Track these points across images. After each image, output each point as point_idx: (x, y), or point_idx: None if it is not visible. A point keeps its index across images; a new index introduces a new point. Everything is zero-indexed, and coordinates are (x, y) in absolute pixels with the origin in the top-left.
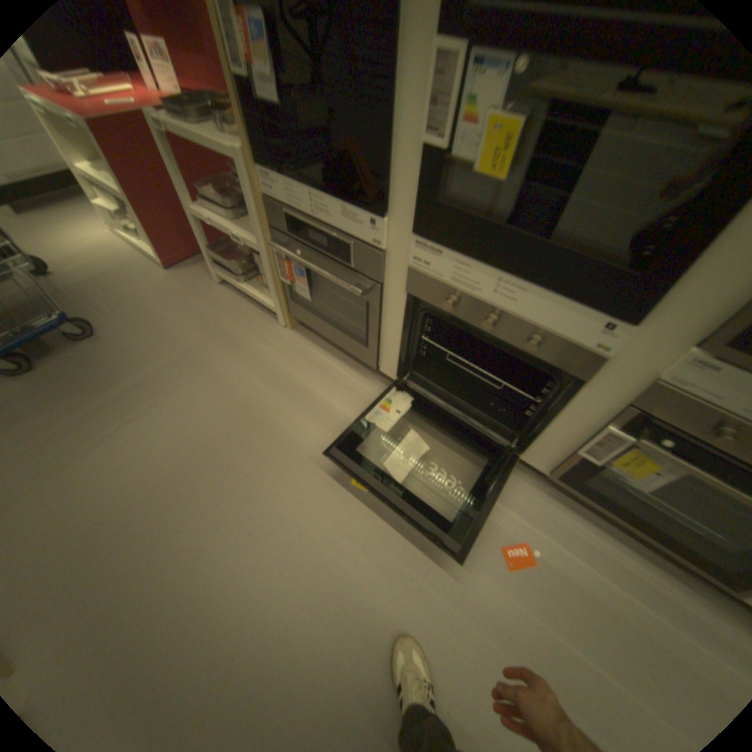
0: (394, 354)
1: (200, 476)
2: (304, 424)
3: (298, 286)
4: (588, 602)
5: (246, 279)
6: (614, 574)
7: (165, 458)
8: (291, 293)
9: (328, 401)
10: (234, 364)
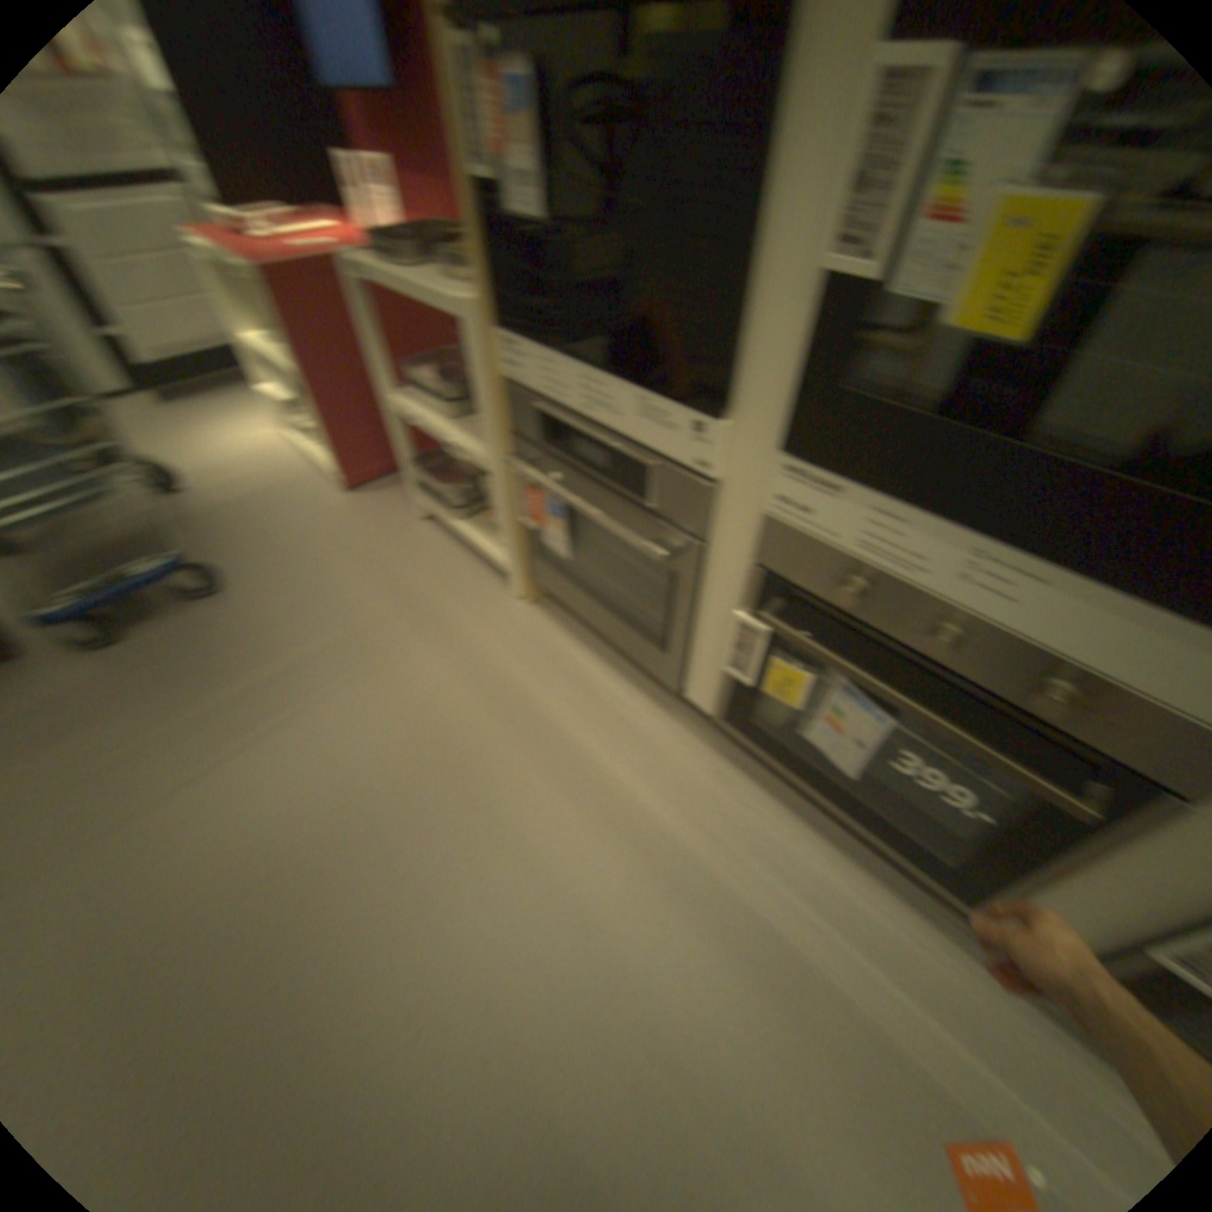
0: (715, 669)
1: (330, 877)
2: (532, 787)
3: (545, 531)
4: None
5: (460, 512)
6: None
7: (275, 832)
8: (532, 541)
9: (582, 745)
10: (423, 660)
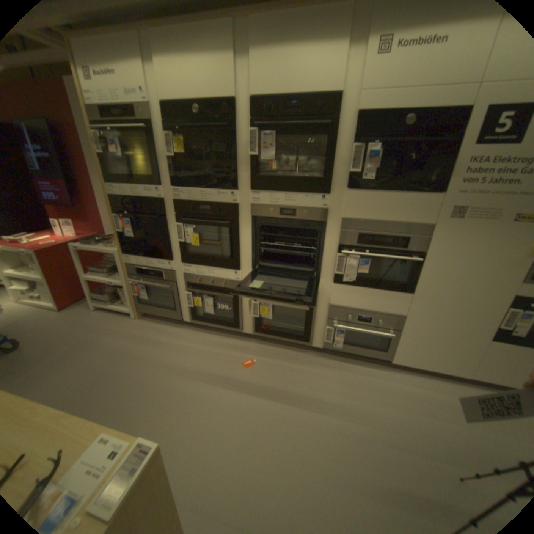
0: (187, 310)
1: (100, 384)
2: (151, 352)
3: (141, 296)
4: (273, 369)
5: (111, 304)
6: (281, 359)
7: (78, 384)
8: (137, 302)
9: (161, 341)
10: (109, 340)
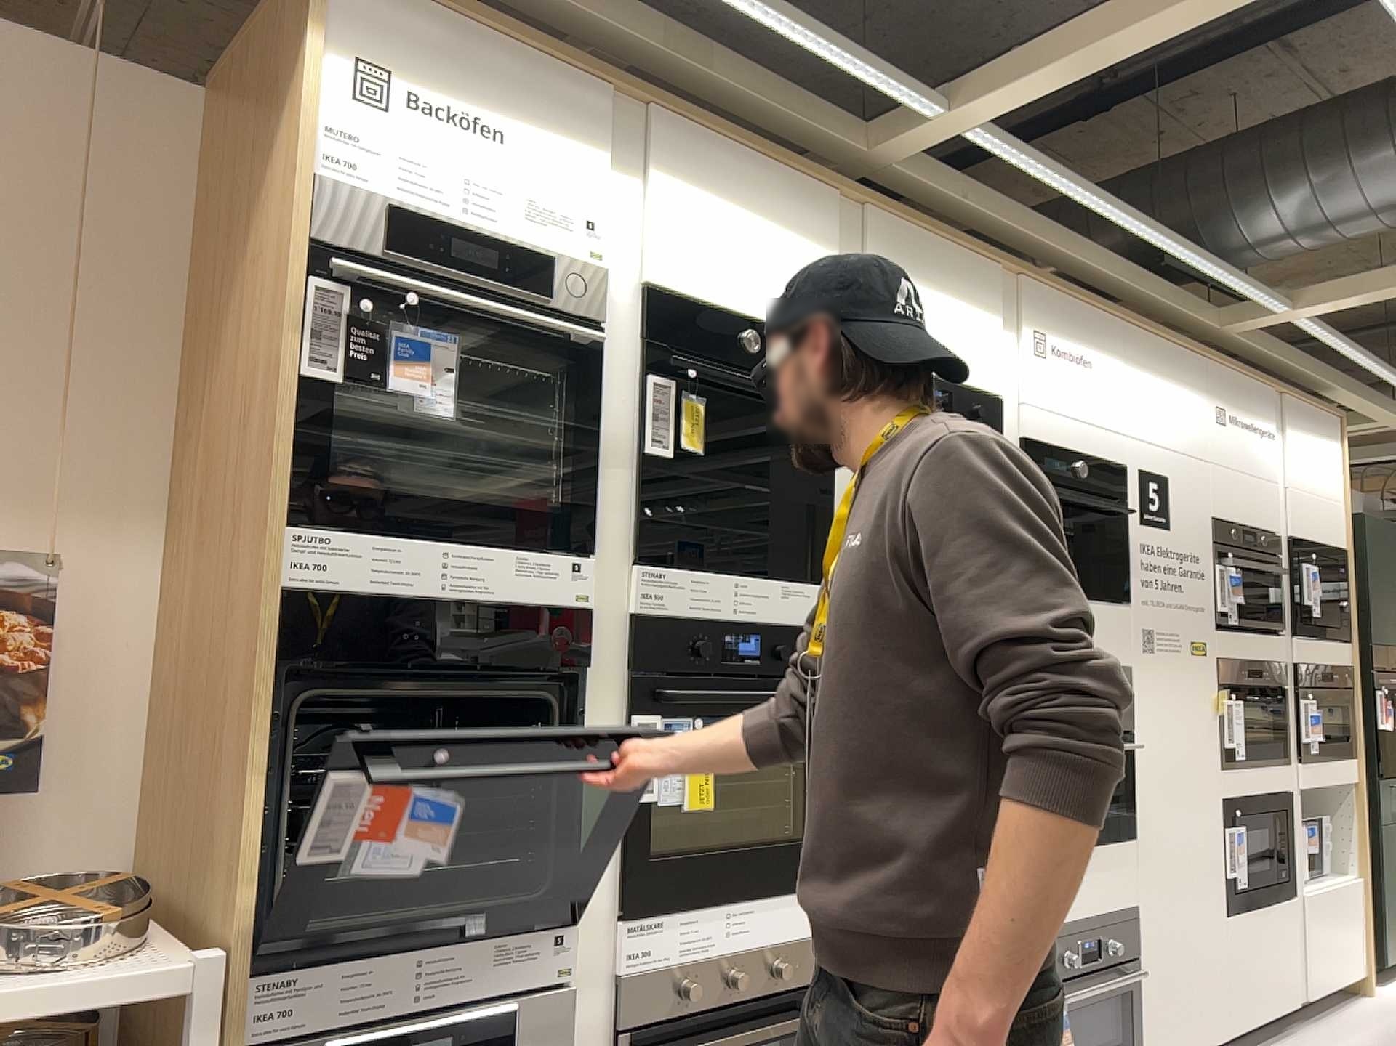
0: None
1: None
2: None
3: None
4: None
5: None
6: None
7: None
8: None
9: None
10: None
